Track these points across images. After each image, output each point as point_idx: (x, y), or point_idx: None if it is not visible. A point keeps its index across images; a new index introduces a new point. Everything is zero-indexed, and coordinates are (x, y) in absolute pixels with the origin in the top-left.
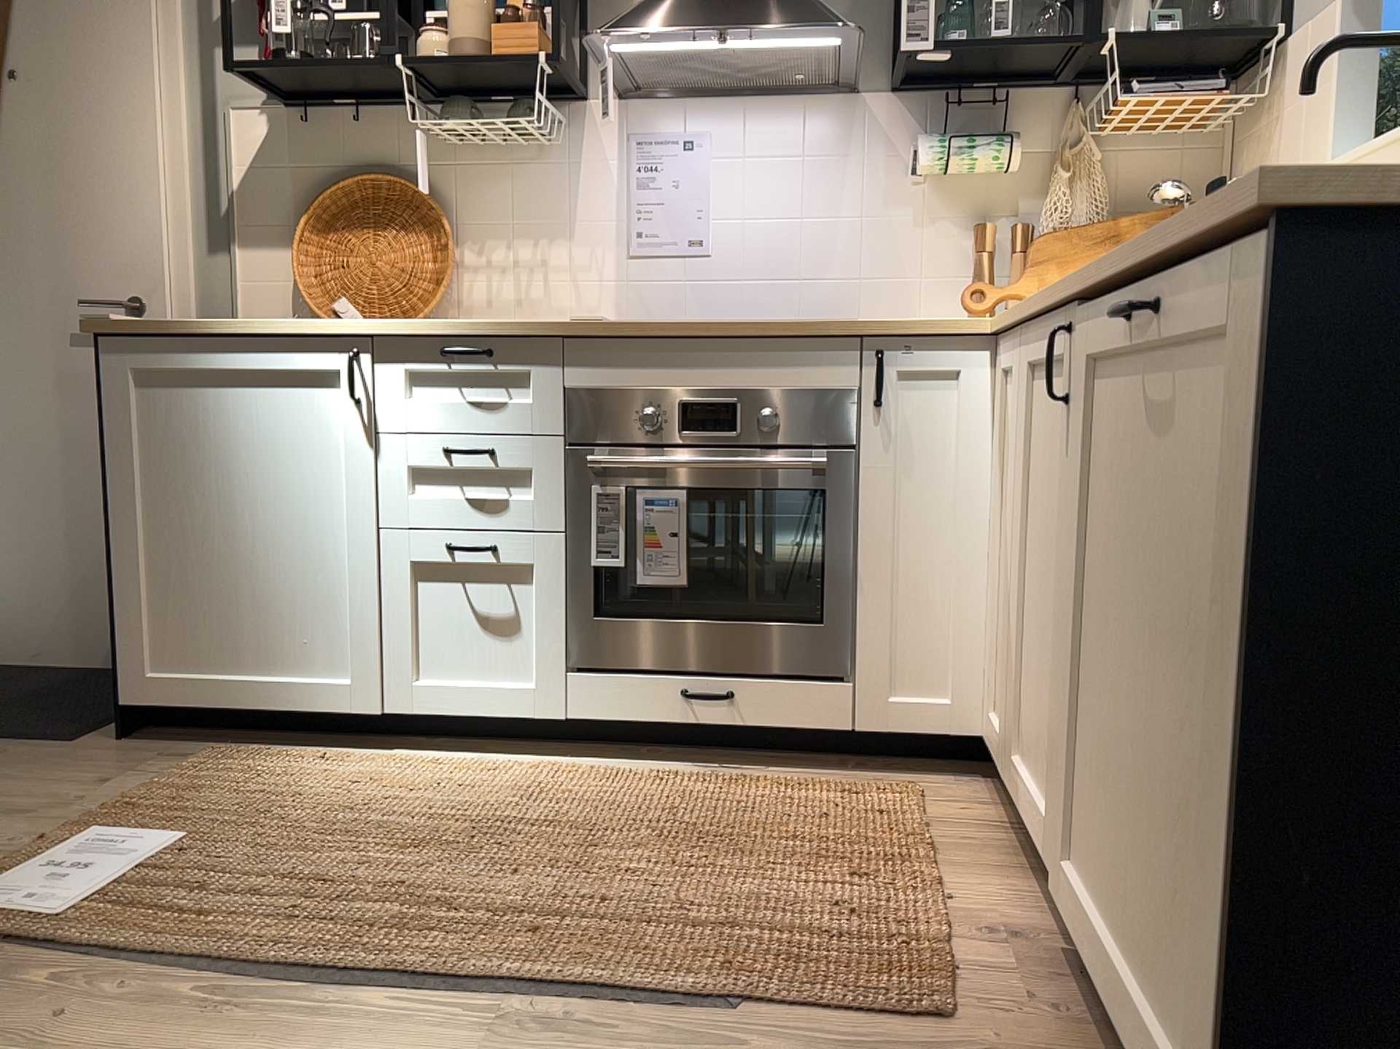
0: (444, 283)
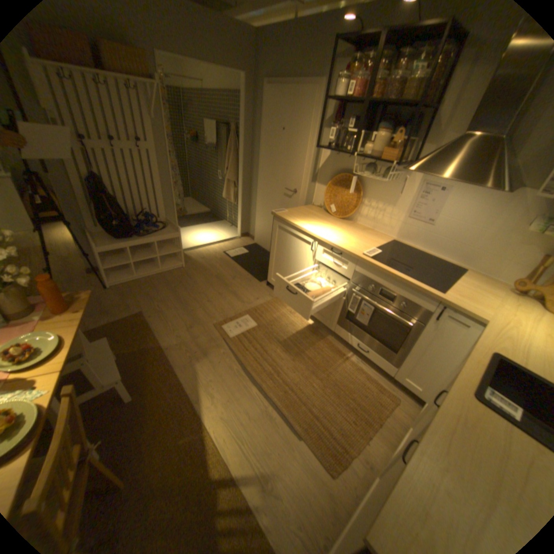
0: (356, 209)
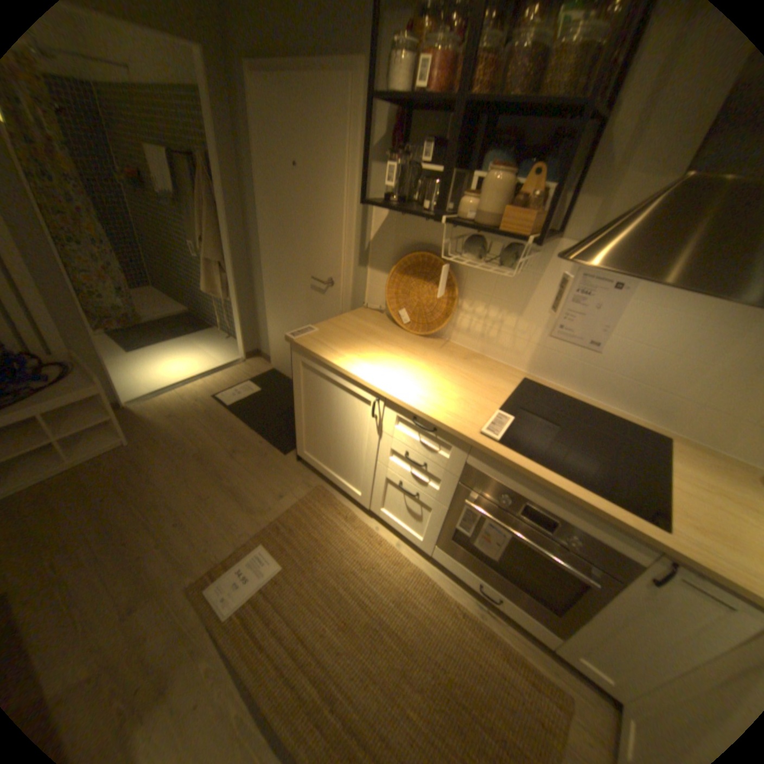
0: (449, 320)
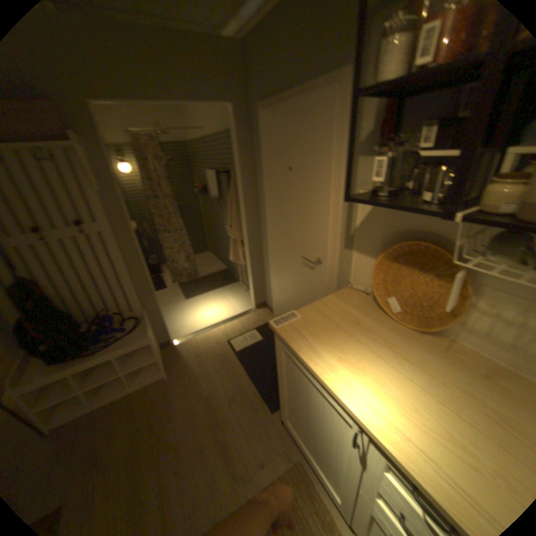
0: (458, 321)
